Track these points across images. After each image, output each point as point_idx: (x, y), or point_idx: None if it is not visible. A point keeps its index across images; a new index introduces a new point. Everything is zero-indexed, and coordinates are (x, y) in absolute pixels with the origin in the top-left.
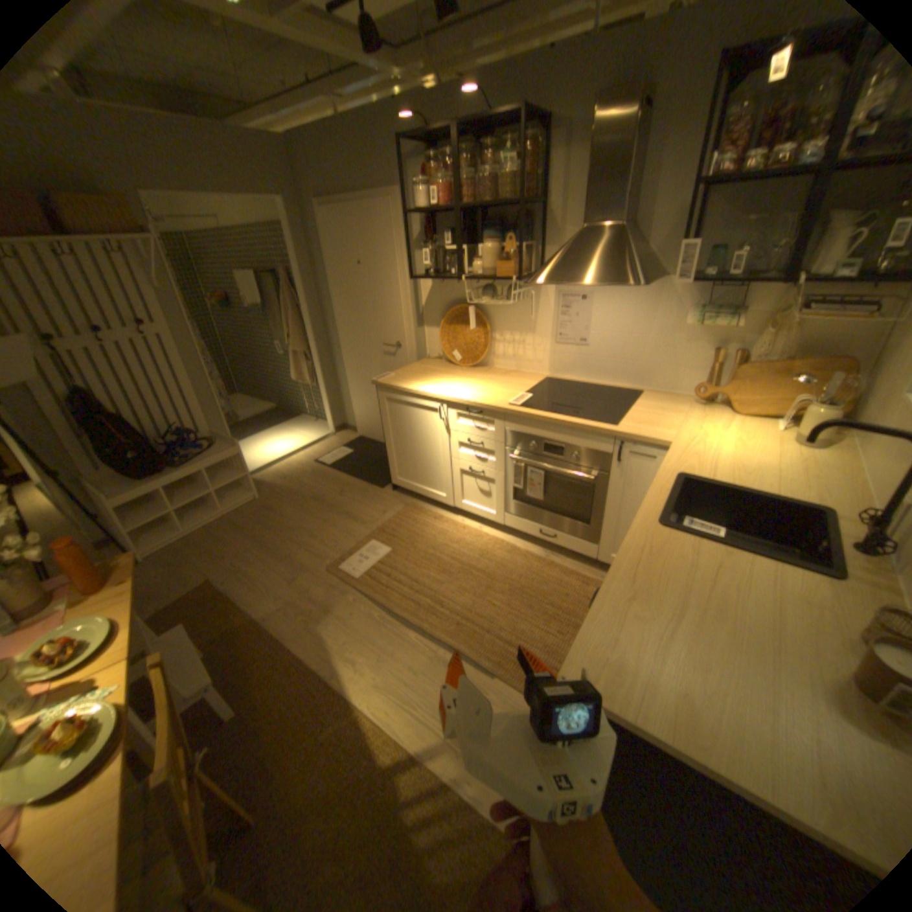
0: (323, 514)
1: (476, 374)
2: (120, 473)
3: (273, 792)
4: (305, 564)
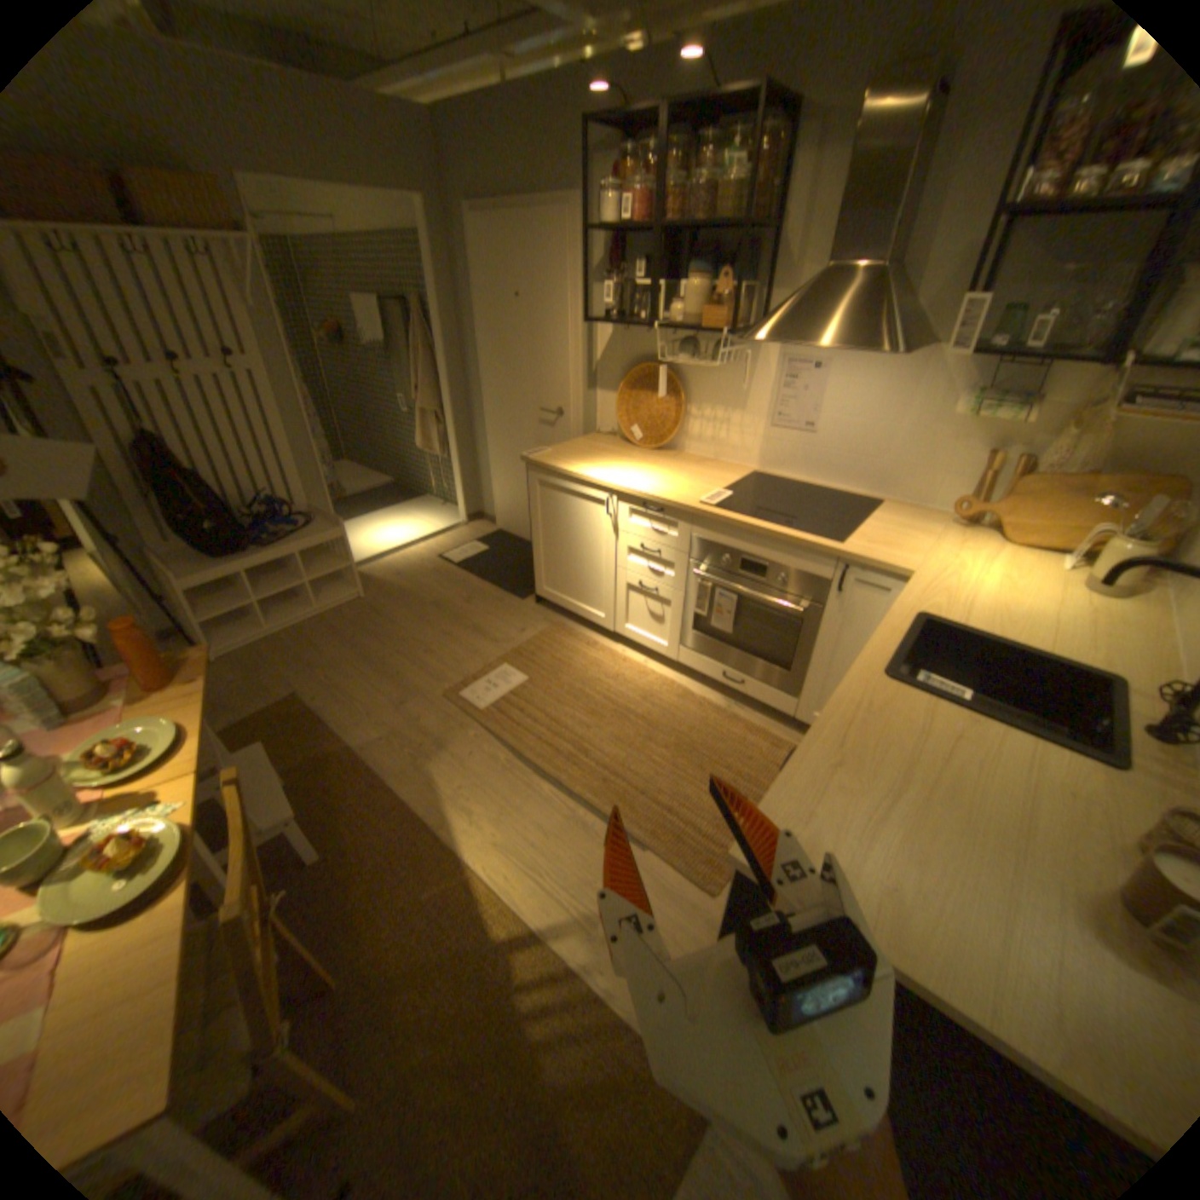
0: (445, 625)
1: (661, 459)
2: (193, 548)
3: (362, 954)
4: (418, 685)
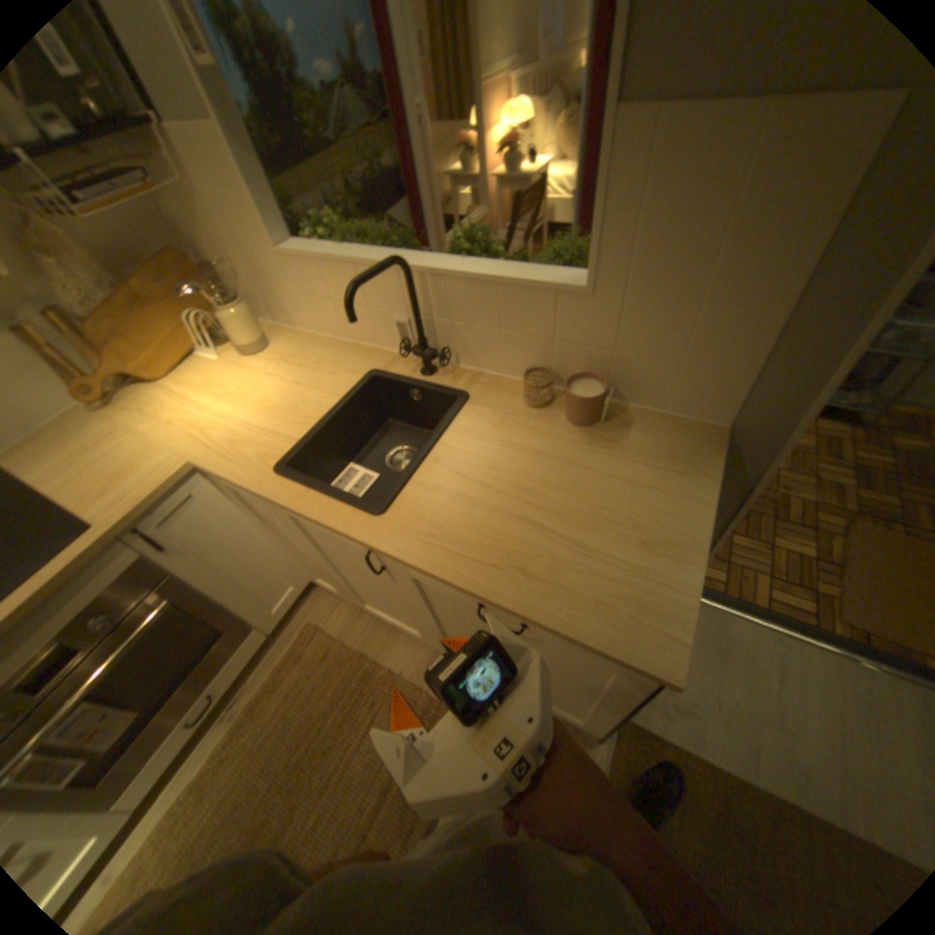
0: None
1: None
2: None
3: None
4: None
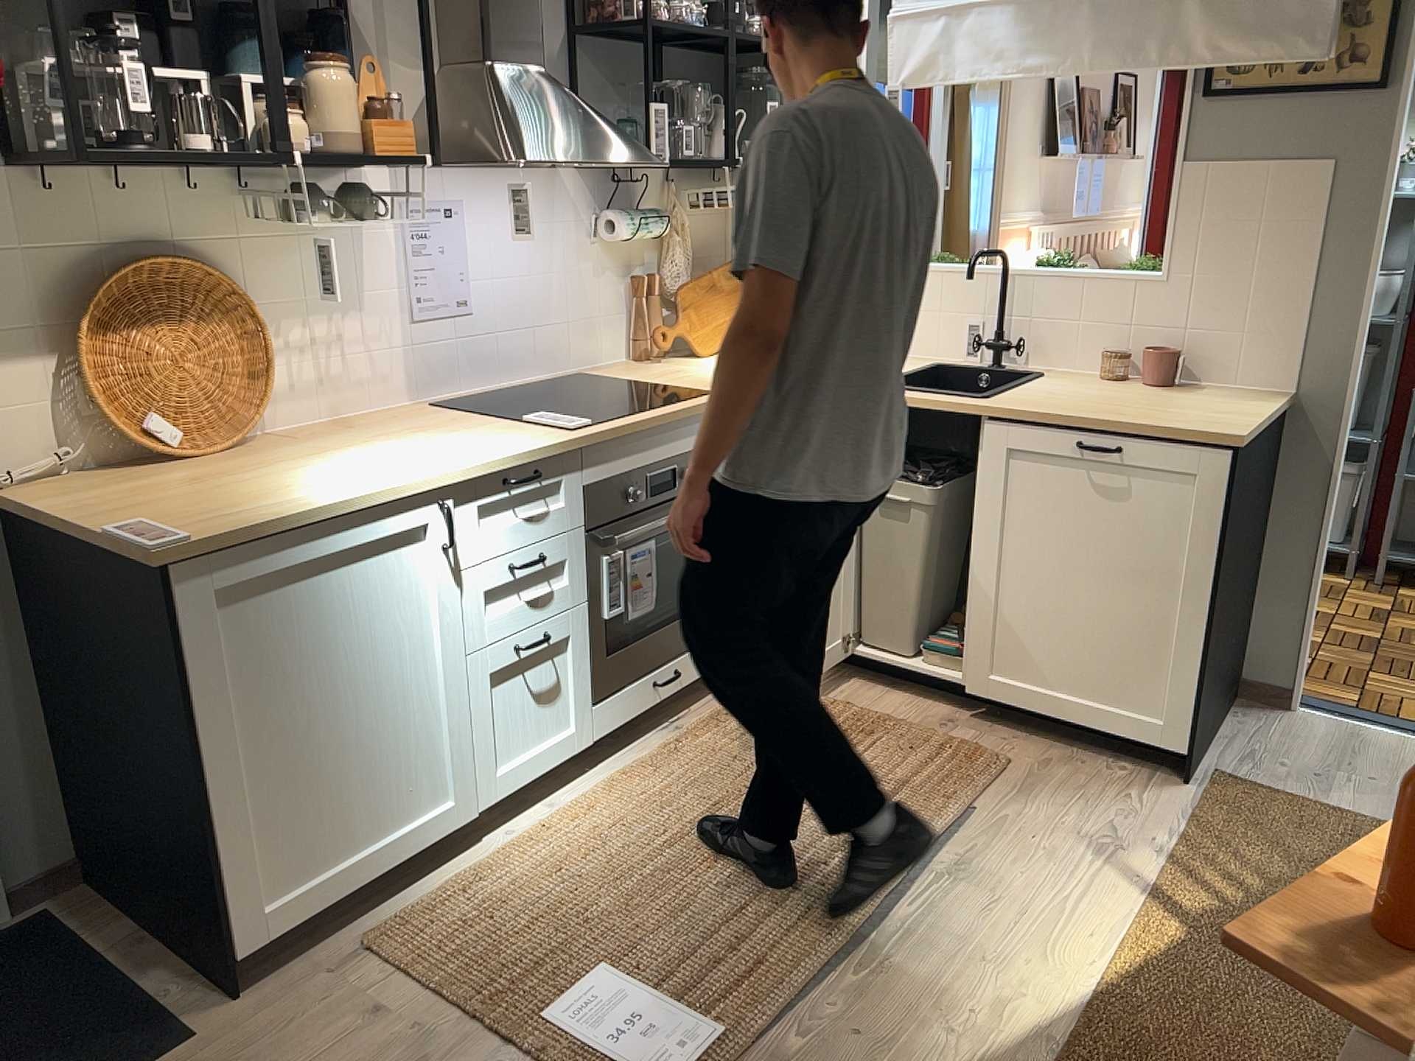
0: None
1: (304, 446)
2: None
3: None
4: None
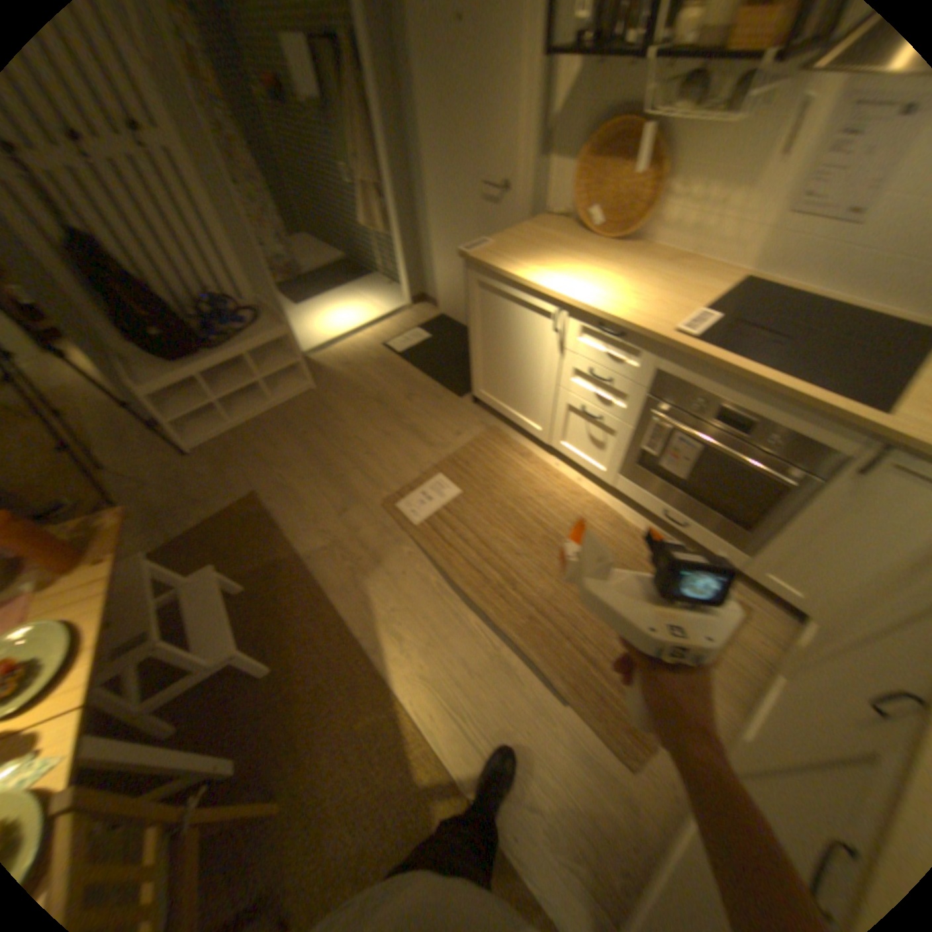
0: (388, 424)
1: (626, 255)
2: (157, 349)
3: (303, 780)
4: (361, 492)
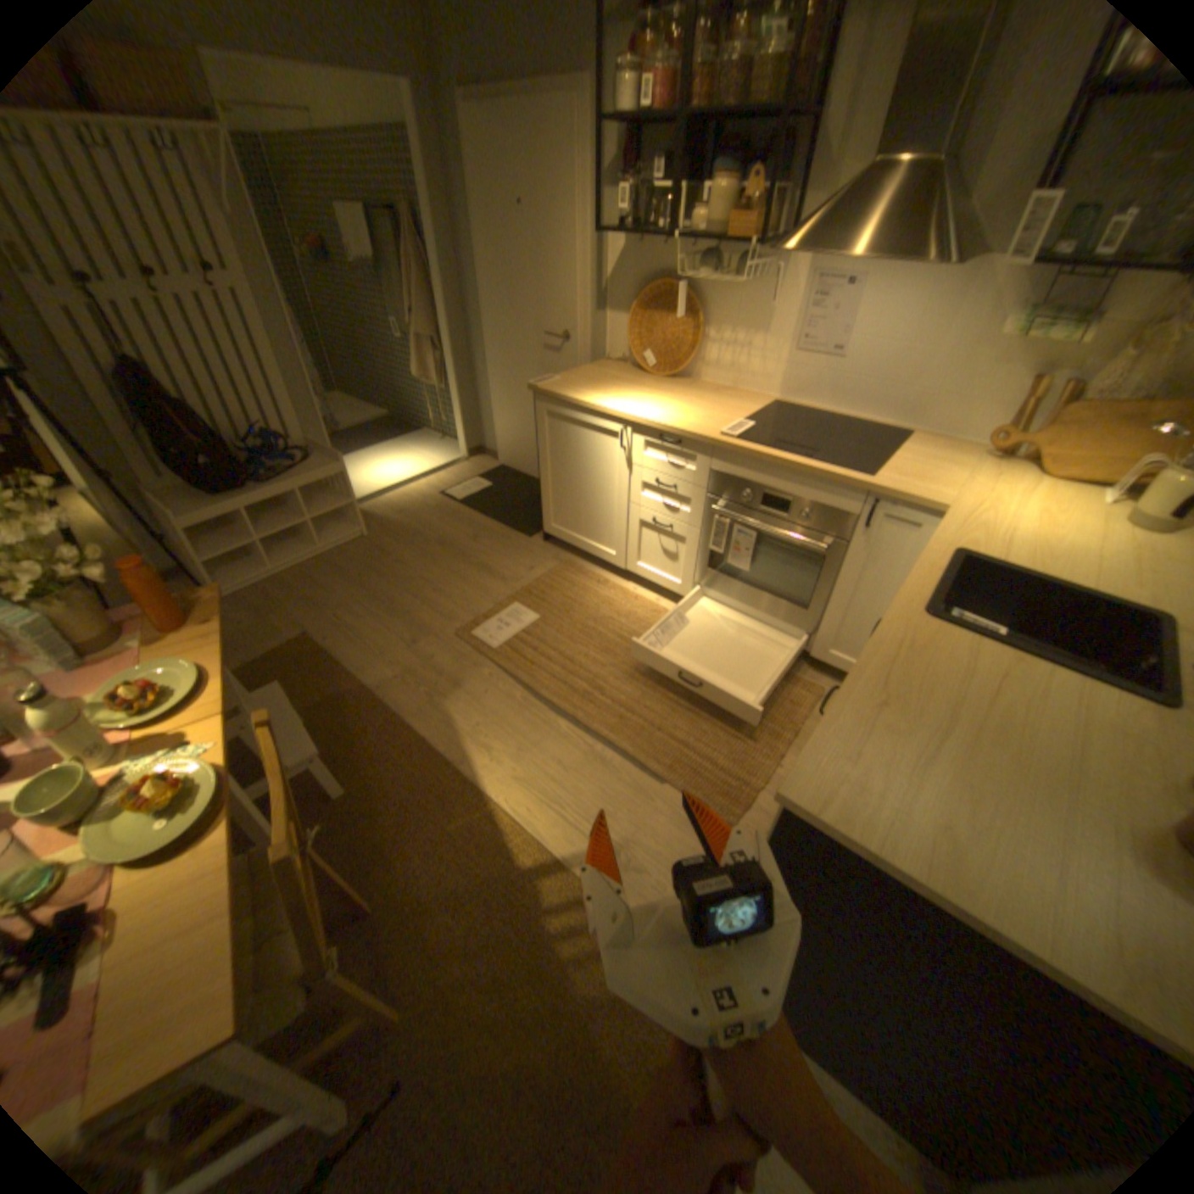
0: (452, 563)
1: (676, 388)
2: (189, 484)
3: (393, 882)
4: (429, 624)
